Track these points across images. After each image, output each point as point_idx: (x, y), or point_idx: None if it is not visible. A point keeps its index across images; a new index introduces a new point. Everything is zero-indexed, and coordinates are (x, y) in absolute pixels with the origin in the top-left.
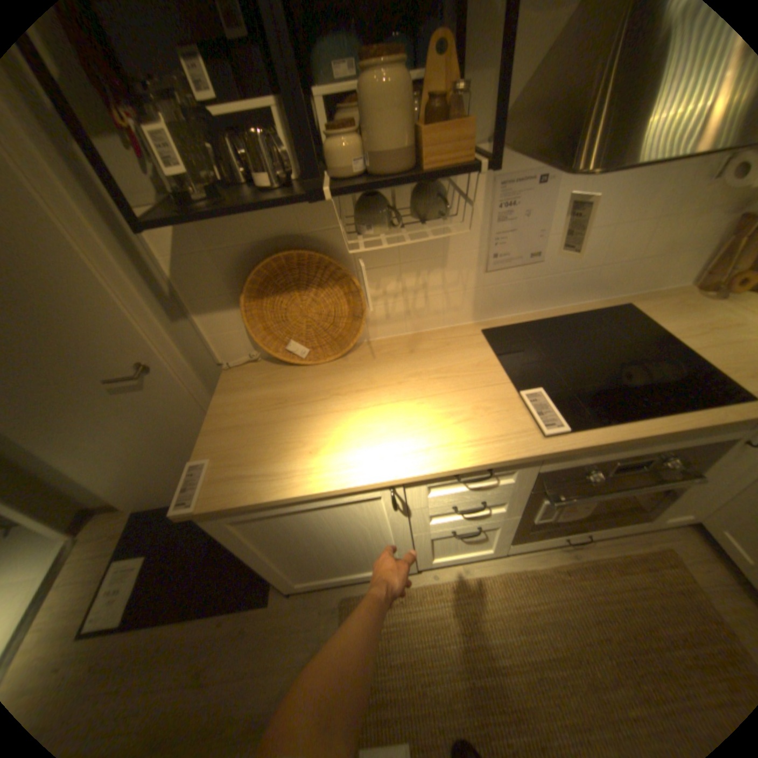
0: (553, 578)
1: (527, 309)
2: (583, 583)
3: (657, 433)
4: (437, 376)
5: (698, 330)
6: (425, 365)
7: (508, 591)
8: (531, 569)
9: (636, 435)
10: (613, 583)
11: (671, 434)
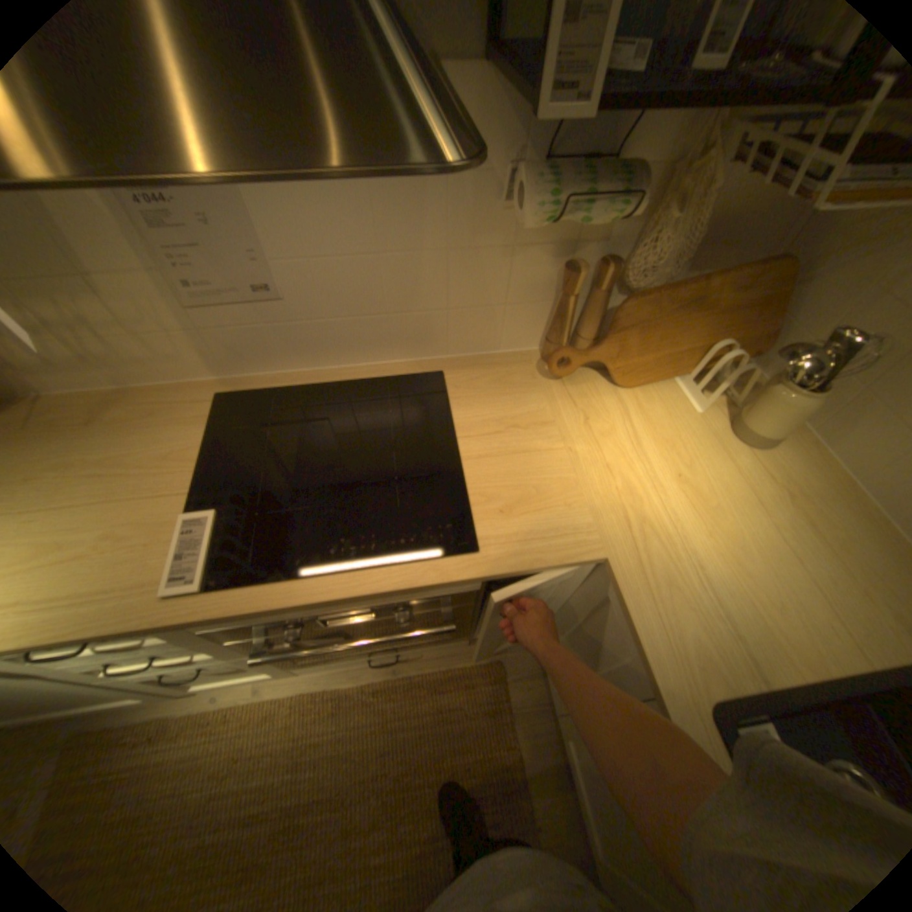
0: (354, 700)
1: (298, 365)
2: (386, 707)
3: (319, 600)
4: (90, 473)
5: (495, 425)
6: (87, 451)
7: (292, 718)
8: (333, 689)
9: (289, 601)
10: (420, 706)
11: (356, 595)
